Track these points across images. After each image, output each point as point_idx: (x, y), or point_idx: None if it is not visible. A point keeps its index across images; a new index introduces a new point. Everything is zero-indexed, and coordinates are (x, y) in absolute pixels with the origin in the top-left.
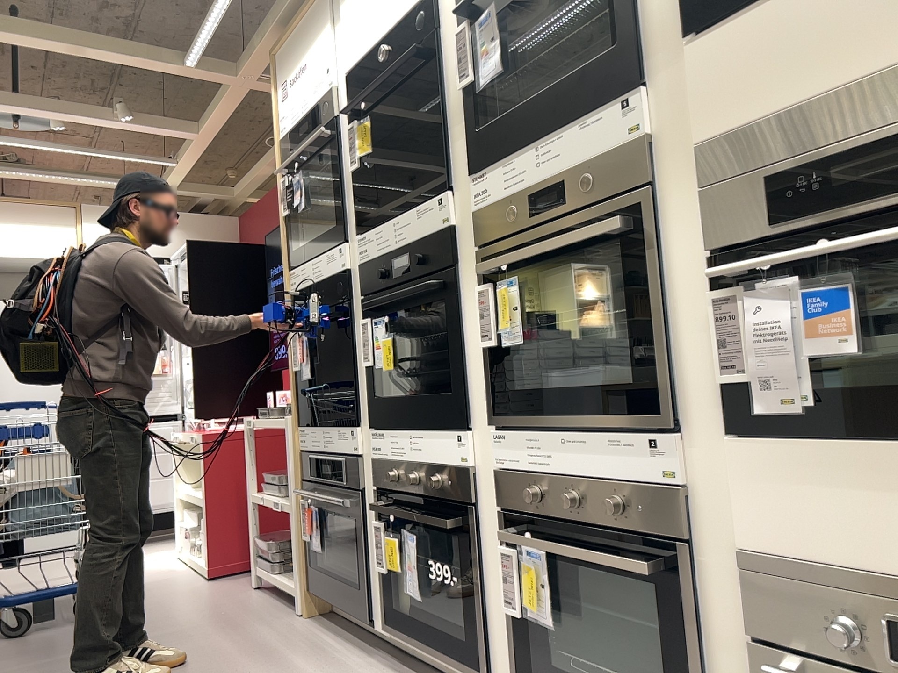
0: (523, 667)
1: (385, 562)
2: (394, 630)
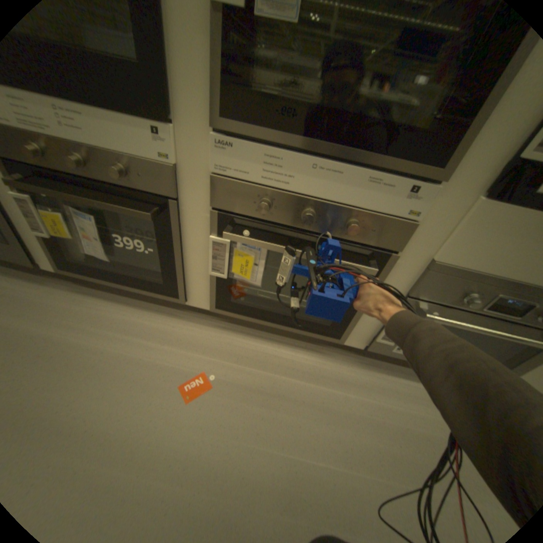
0: (220, 297)
1: (45, 229)
2: (72, 273)
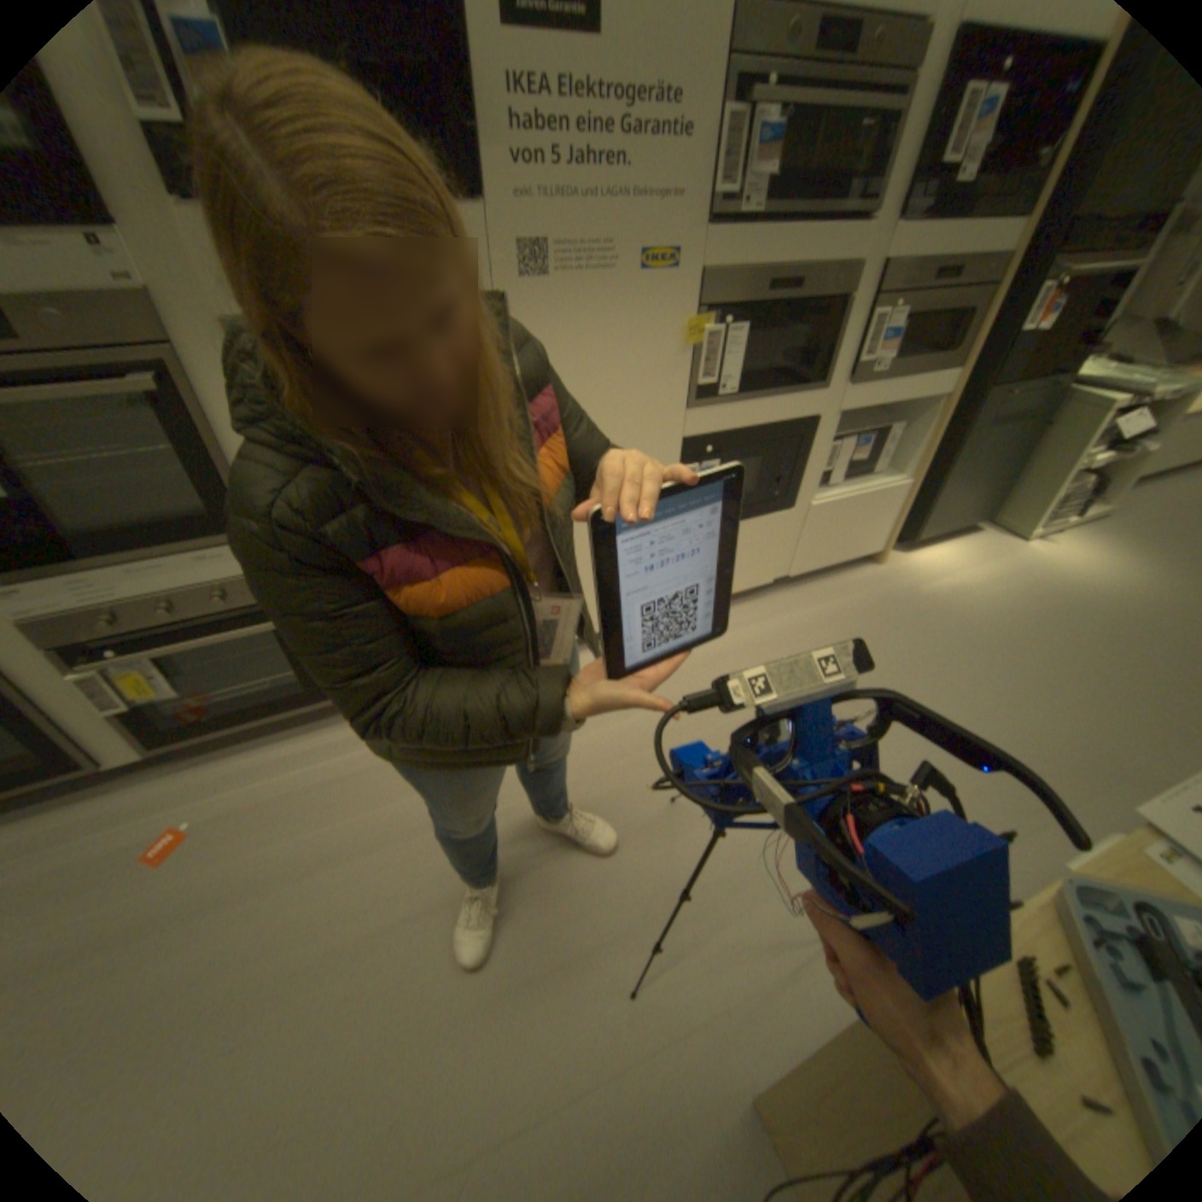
0: (141, 736)
1: None
2: None
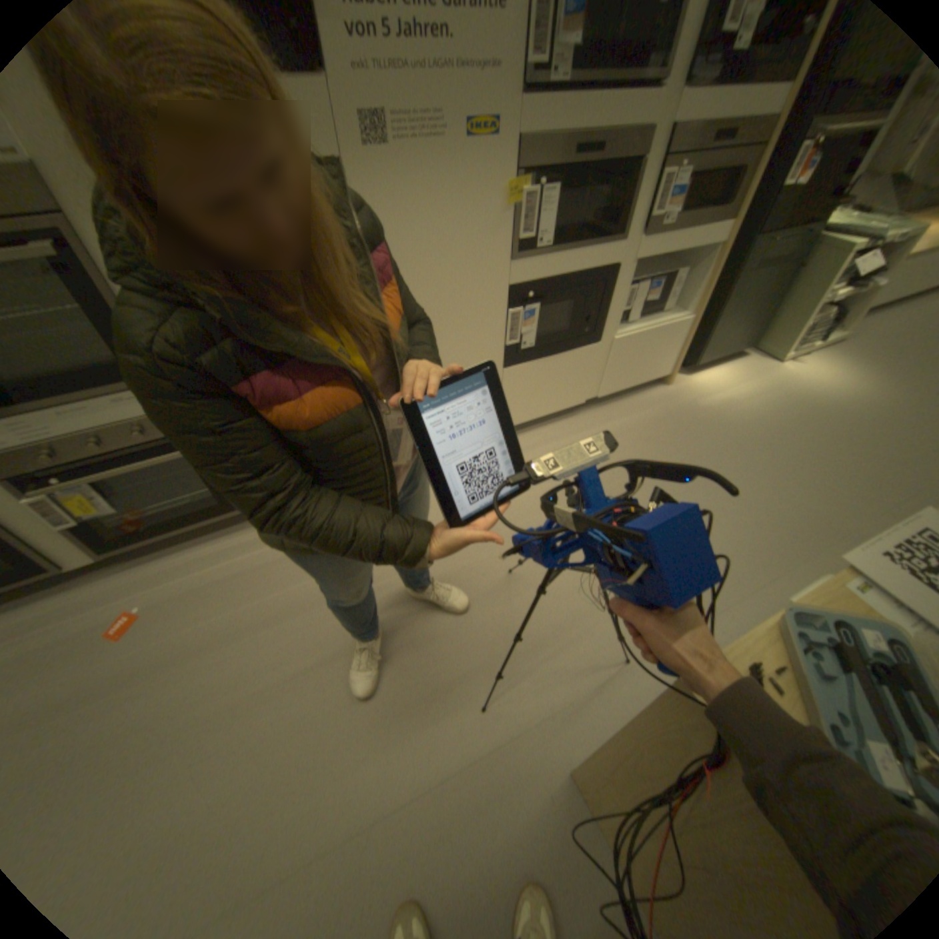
0: (91, 544)
1: None
2: None
